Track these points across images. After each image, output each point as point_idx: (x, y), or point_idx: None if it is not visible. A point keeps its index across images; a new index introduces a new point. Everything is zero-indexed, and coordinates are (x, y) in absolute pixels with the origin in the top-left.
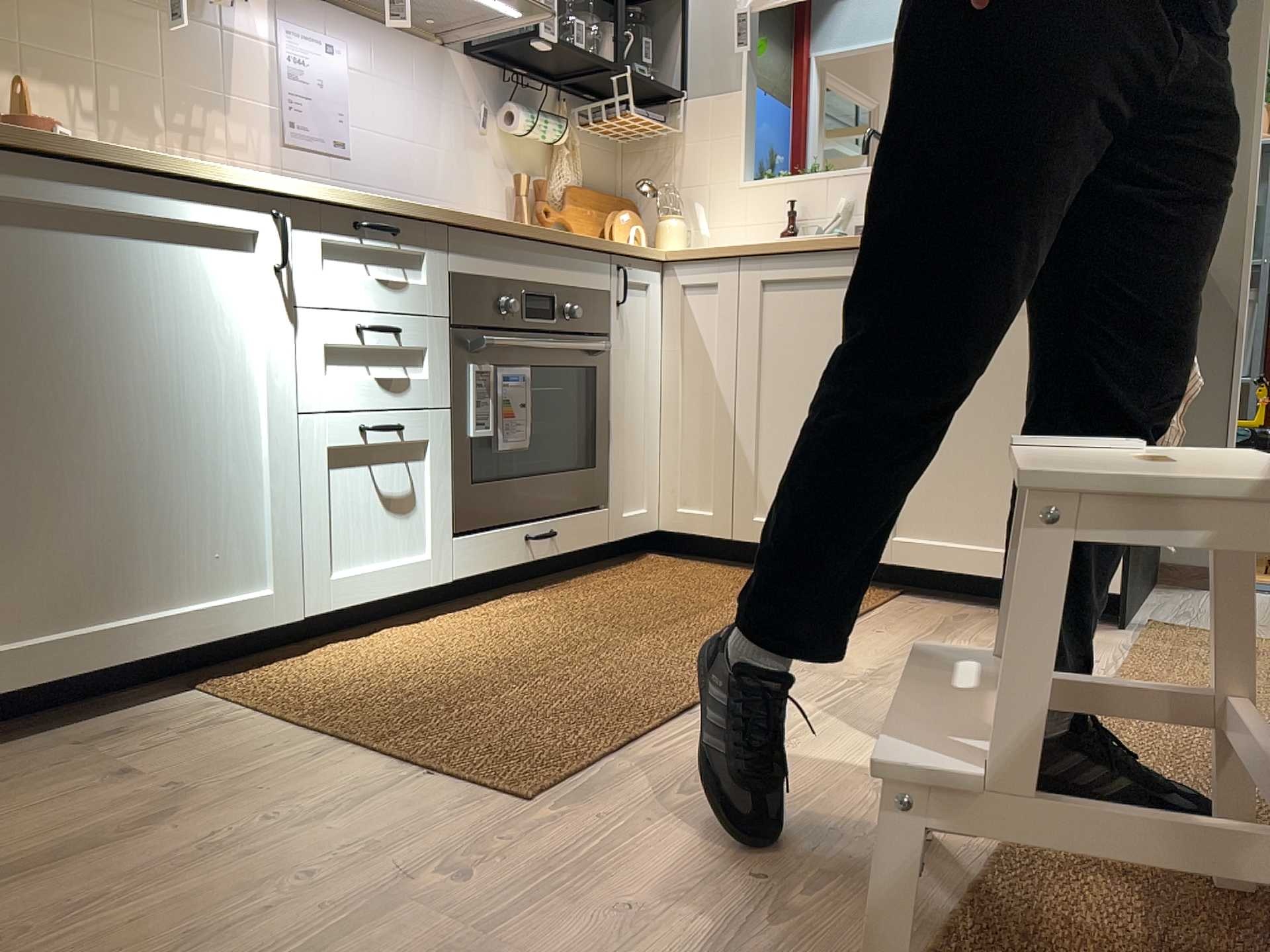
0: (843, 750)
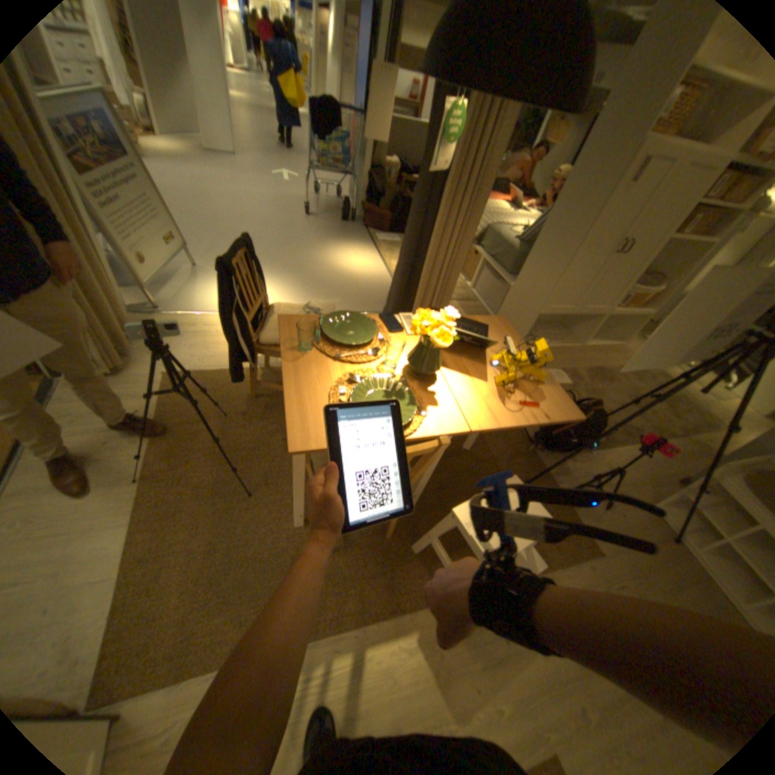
0: (425, 703)
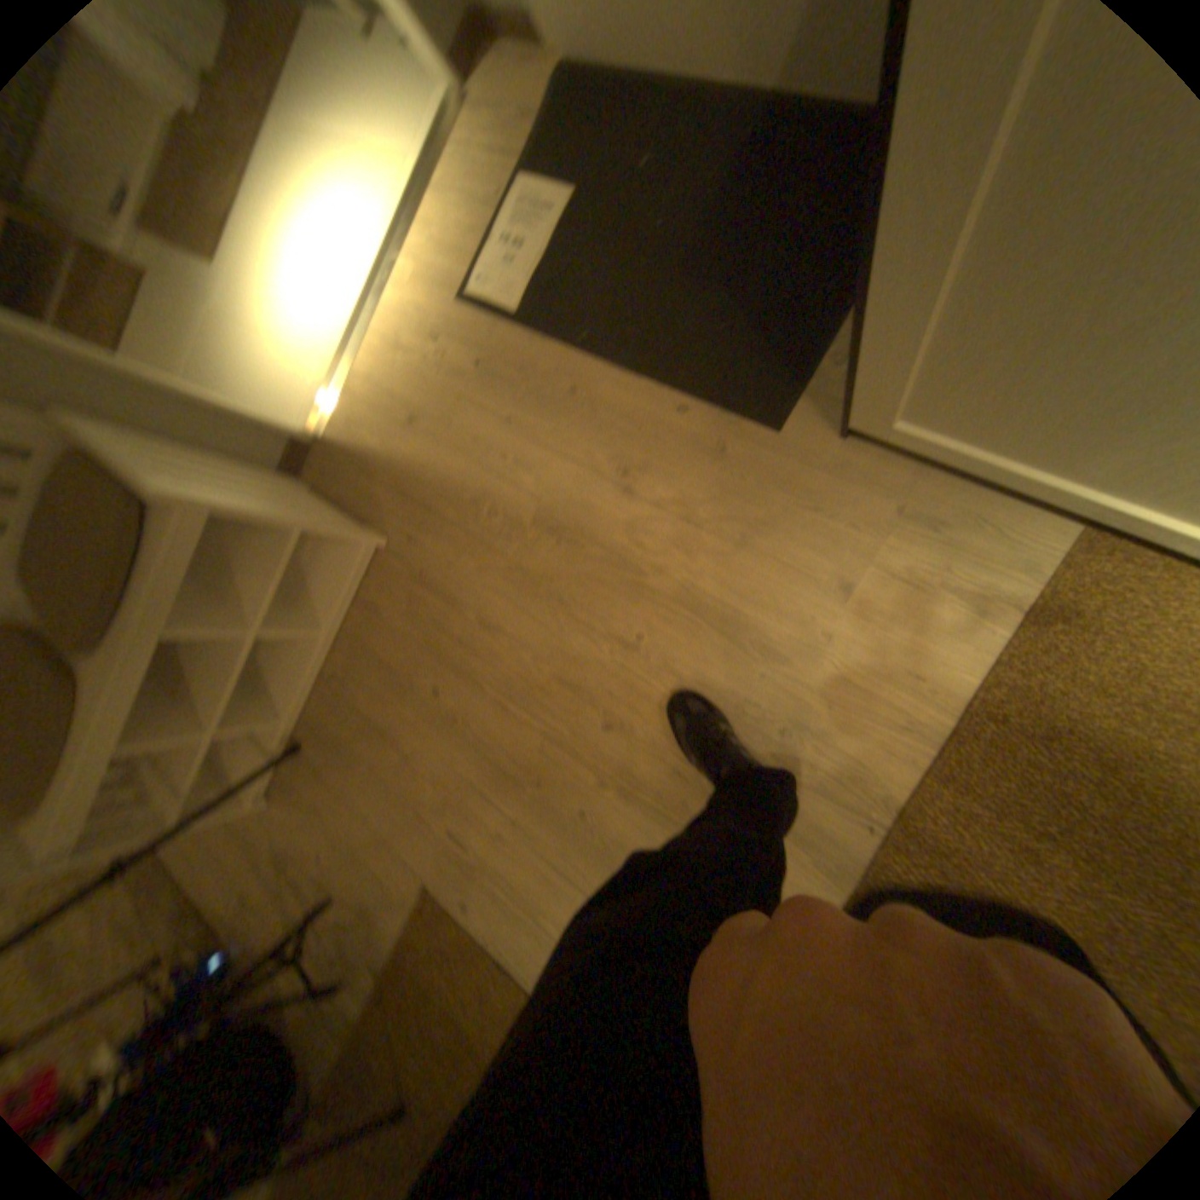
0: None
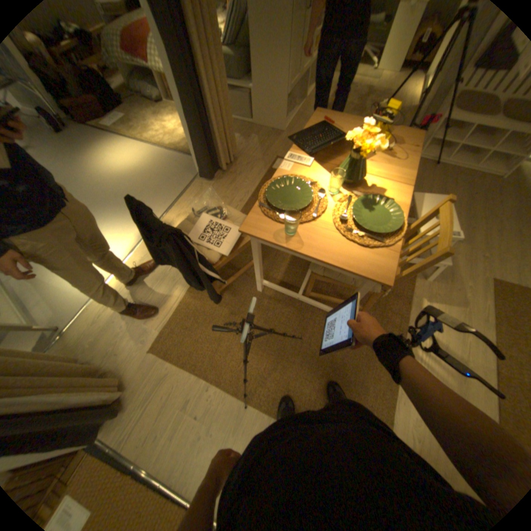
0: (454, 314)
